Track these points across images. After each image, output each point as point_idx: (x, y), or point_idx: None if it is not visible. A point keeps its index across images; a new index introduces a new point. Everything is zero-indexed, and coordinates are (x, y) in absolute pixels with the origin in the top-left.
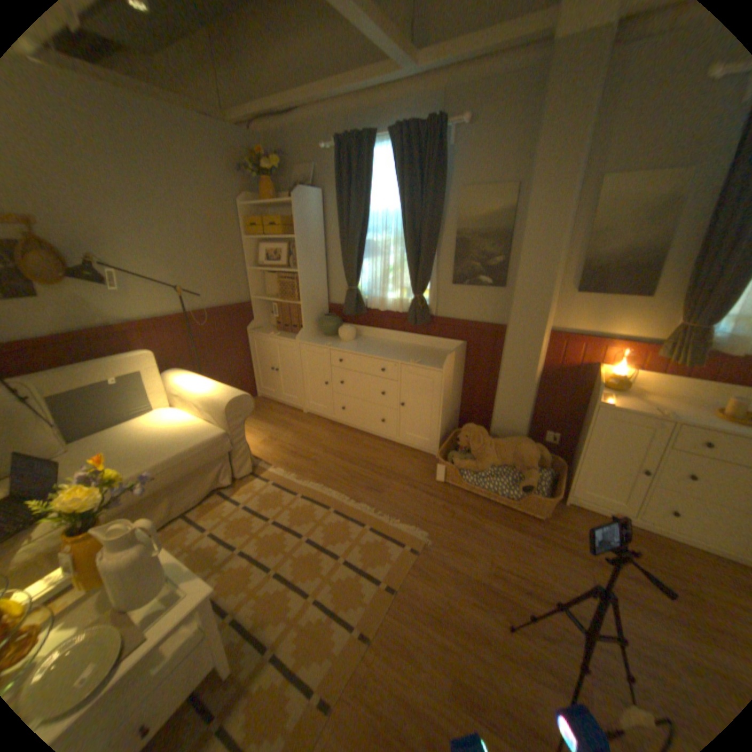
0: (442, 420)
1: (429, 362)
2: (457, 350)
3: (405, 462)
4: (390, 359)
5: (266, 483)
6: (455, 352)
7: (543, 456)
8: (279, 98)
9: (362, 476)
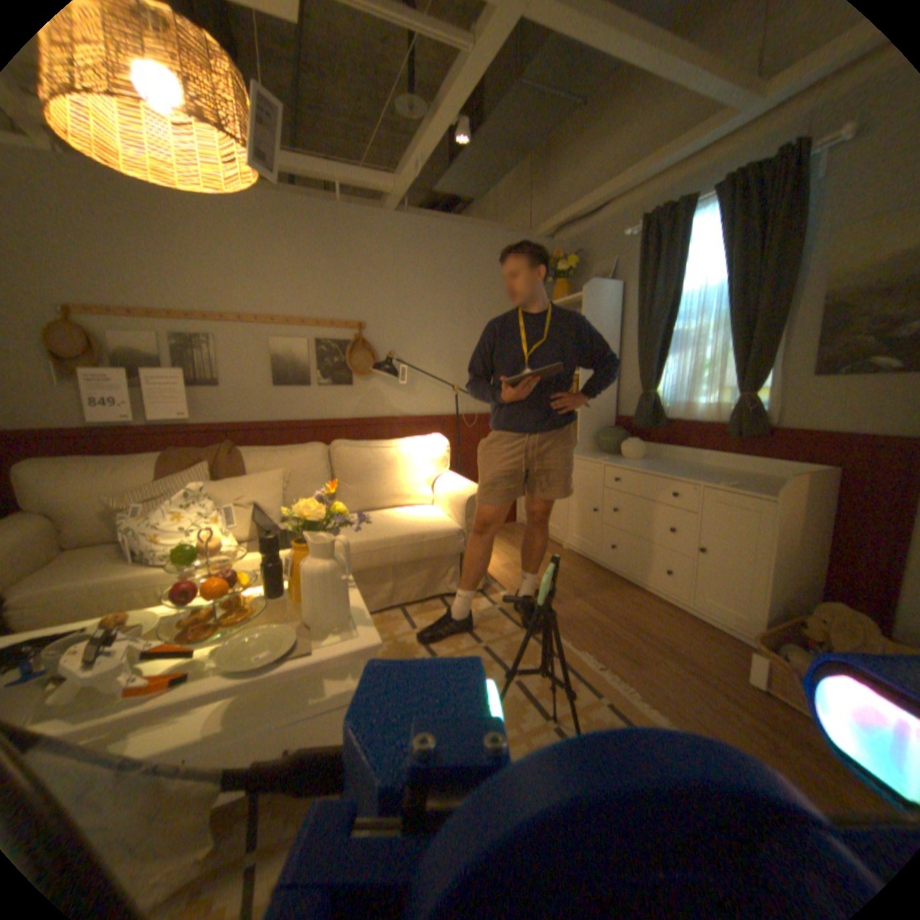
0: (779, 588)
1: (758, 488)
2: (818, 475)
3: (698, 643)
4: (689, 479)
5: (493, 606)
6: (811, 476)
7: None
8: (586, 198)
9: (621, 639)
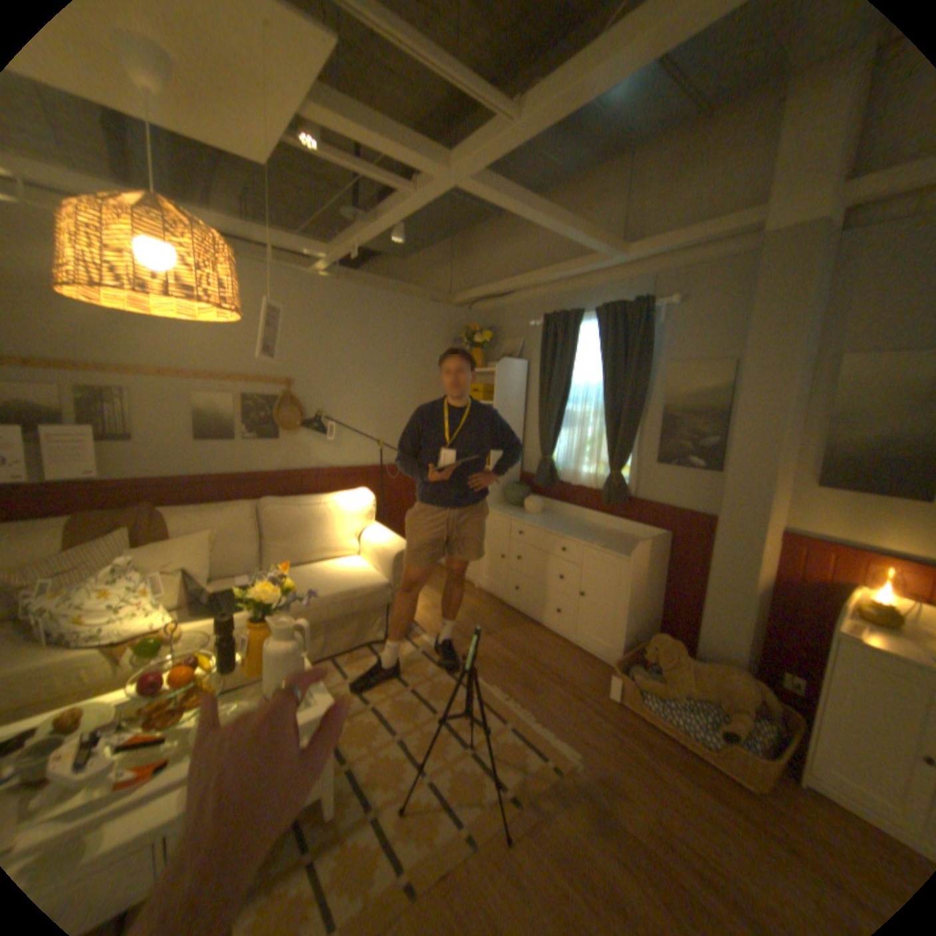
0: (630, 624)
1: (618, 549)
2: (655, 540)
3: (577, 669)
4: (573, 538)
5: (416, 651)
6: (651, 541)
7: (768, 702)
8: (498, 285)
9: (521, 671)
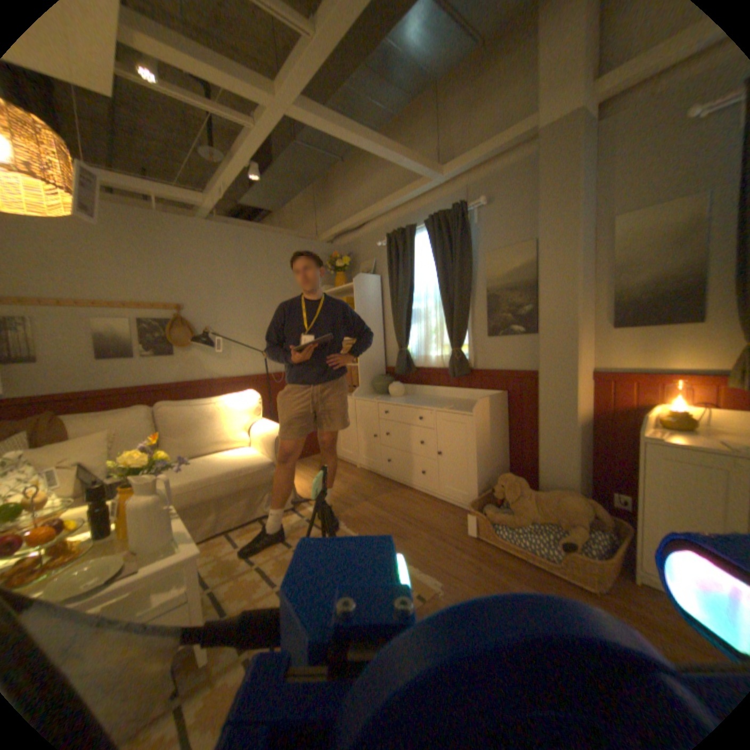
0: (481, 471)
1: (464, 408)
2: (493, 397)
3: (441, 516)
4: (427, 406)
5: (301, 519)
6: (490, 398)
7: (600, 516)
8: (351, 218)
9: (392, 524)
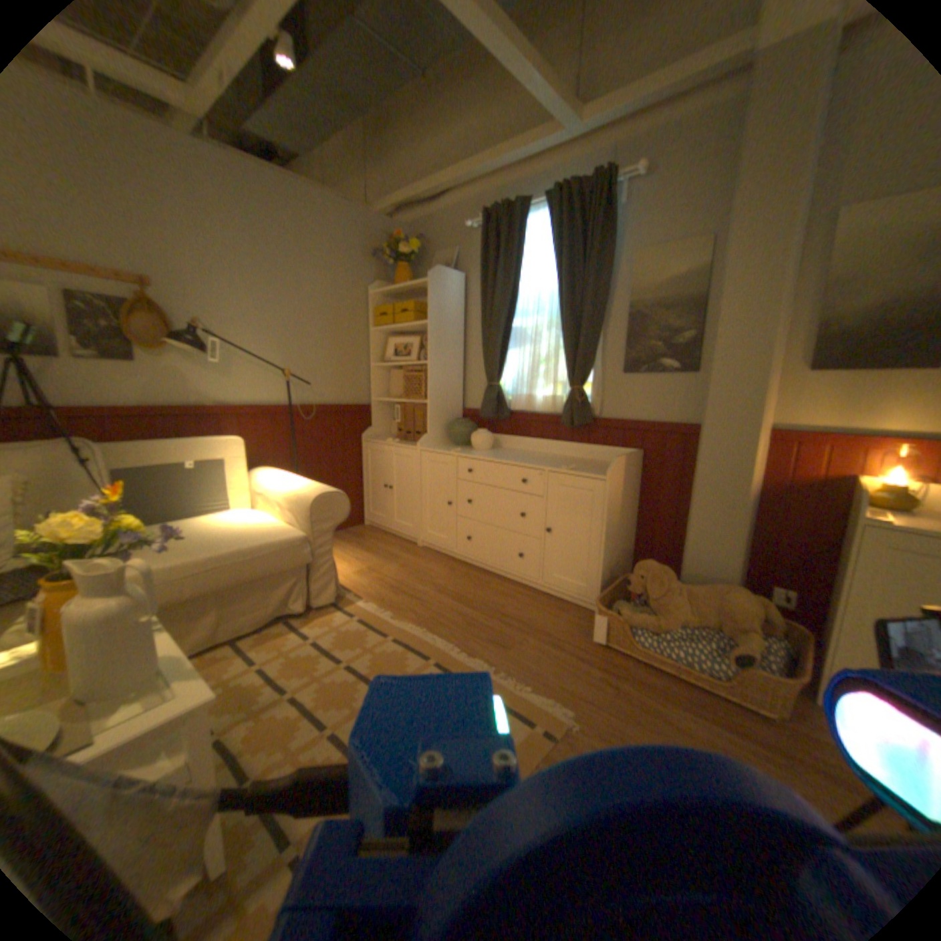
0: (606, 555)
1: (588, 470)
2: (629, 456)
3: (548, 615)
4: (533, 465)
5: (349, 619)
6: (625, 457)
7: (770, 617)
8: (425, 180)
9: (483, 626)
